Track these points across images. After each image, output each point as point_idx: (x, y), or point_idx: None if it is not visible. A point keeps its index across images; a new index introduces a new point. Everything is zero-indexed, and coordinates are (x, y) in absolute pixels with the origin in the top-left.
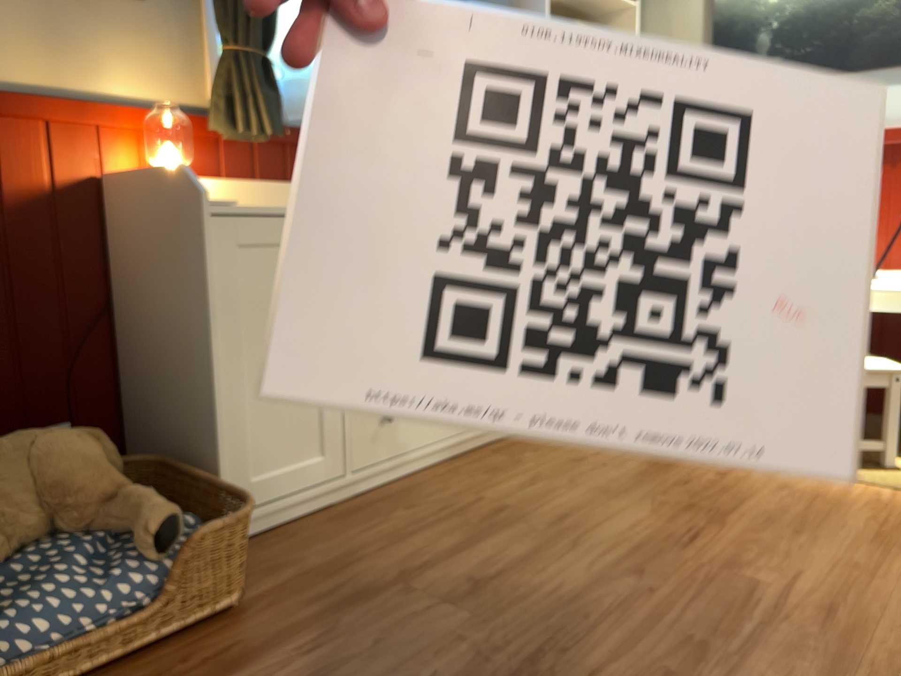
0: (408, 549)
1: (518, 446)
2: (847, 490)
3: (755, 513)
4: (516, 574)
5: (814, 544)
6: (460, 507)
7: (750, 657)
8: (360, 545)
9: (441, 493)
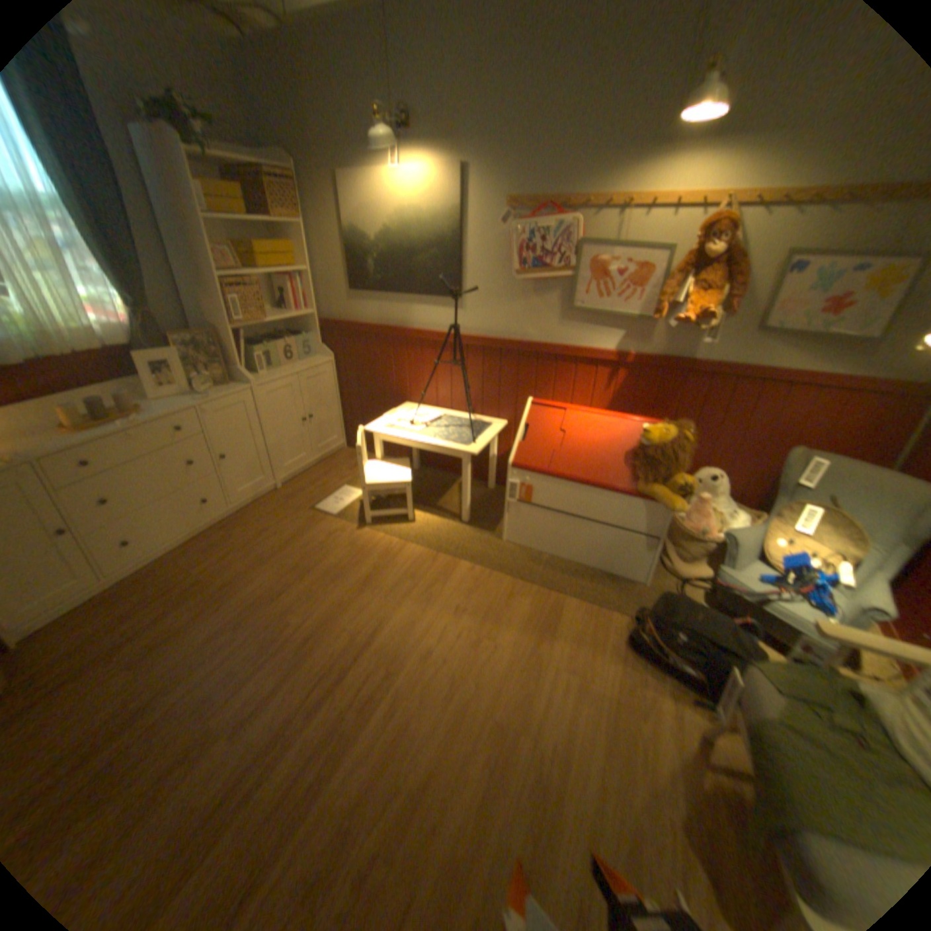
0: (125, 626)
1: (235, 522)
2: (378, 541)
3: (322, 567)
4: (174, 637)
5: (333, 589)
6: (172, 585)
7: (251, 676)
8: (99, 628)
9: (168, 572)
